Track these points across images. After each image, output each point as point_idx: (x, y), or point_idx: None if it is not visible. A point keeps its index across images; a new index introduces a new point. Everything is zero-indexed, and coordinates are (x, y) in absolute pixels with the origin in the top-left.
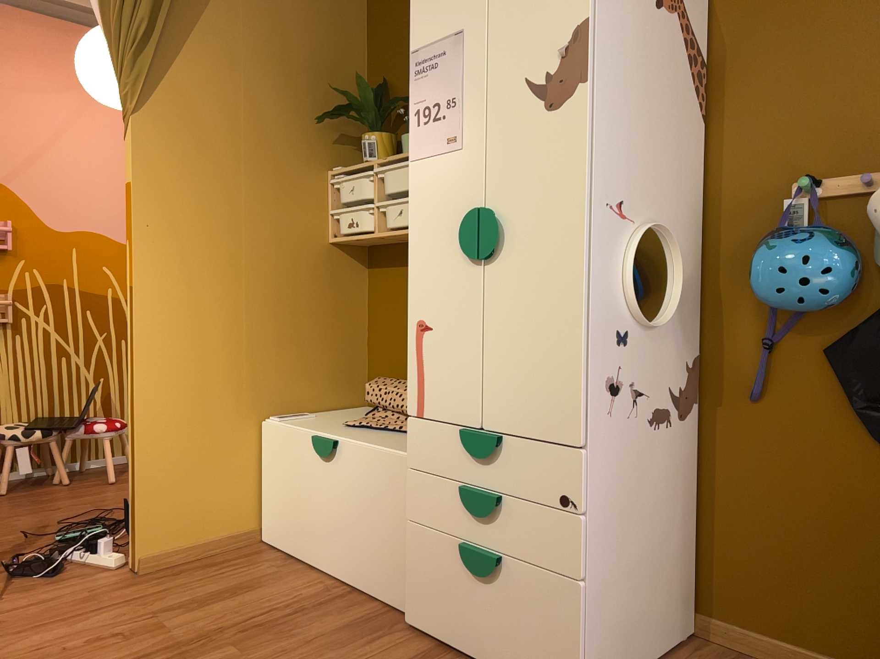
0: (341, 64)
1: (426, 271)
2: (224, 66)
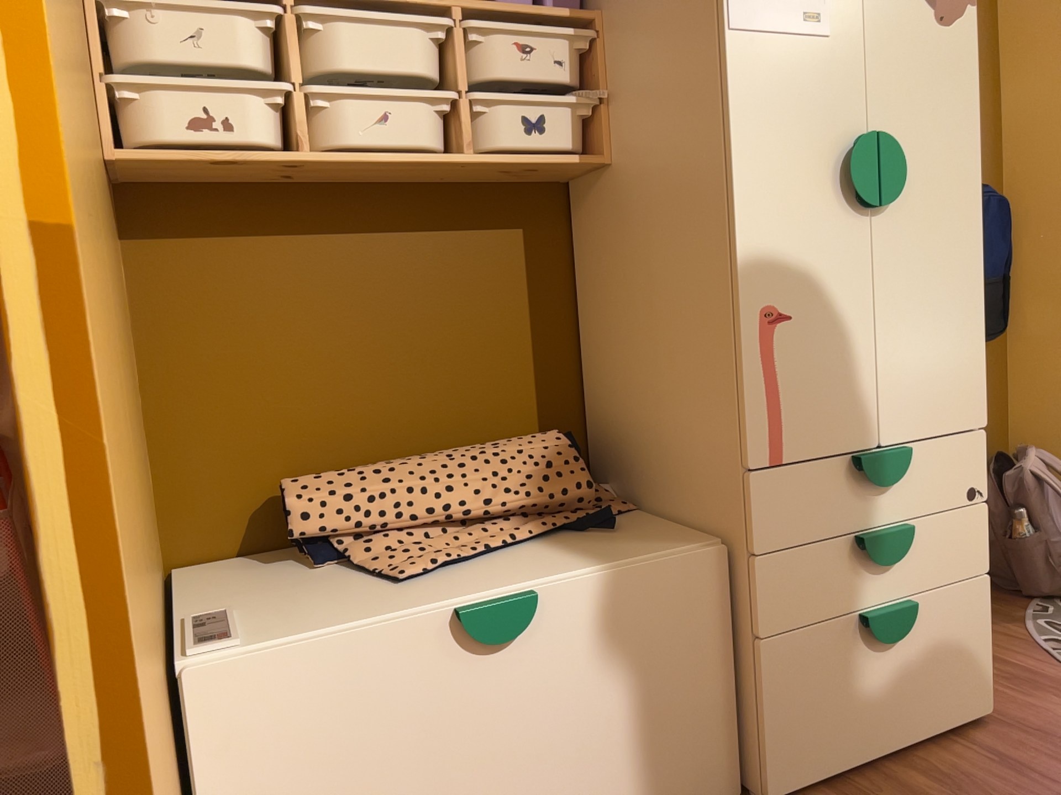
0: None
1: (776, 225)
2: None
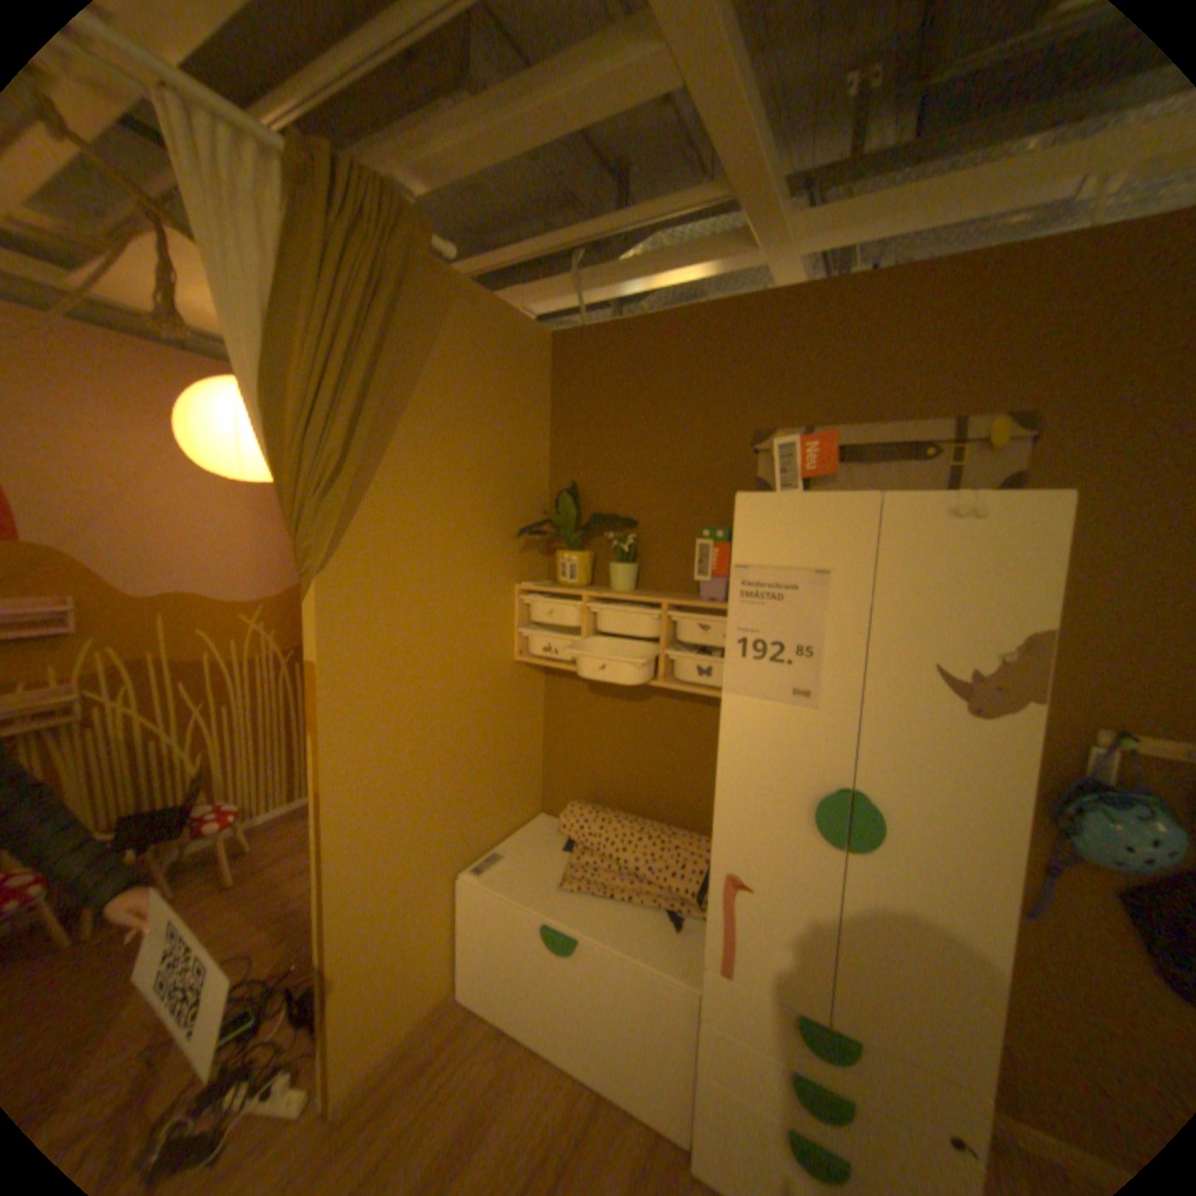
0: (527, 462)
1: (747, 826)
2: (417, 488)
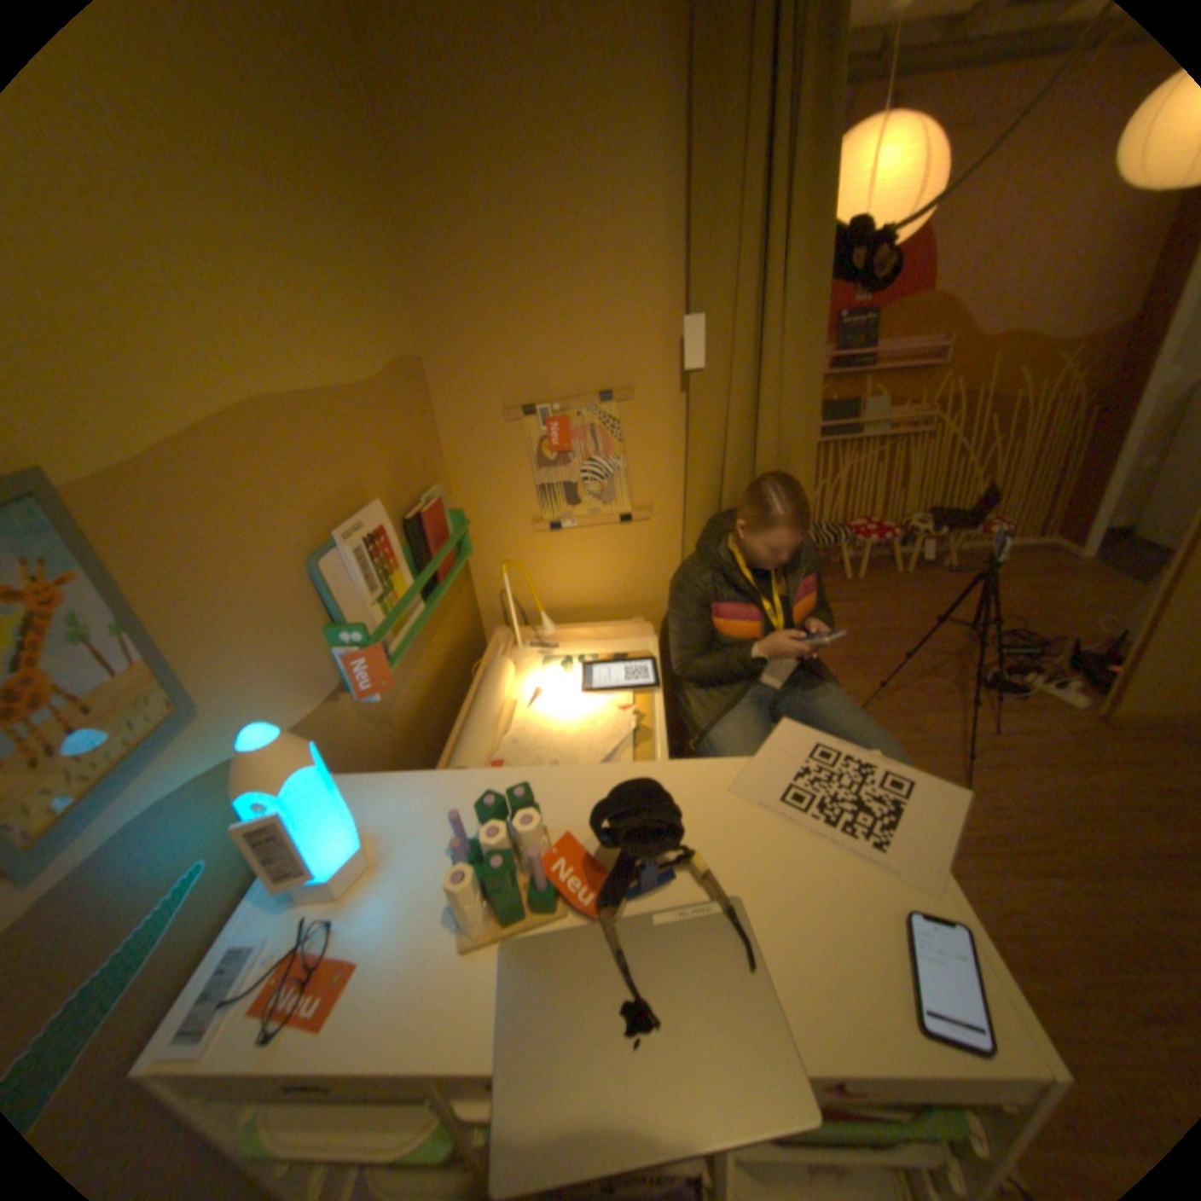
0: None
1: None
2: None
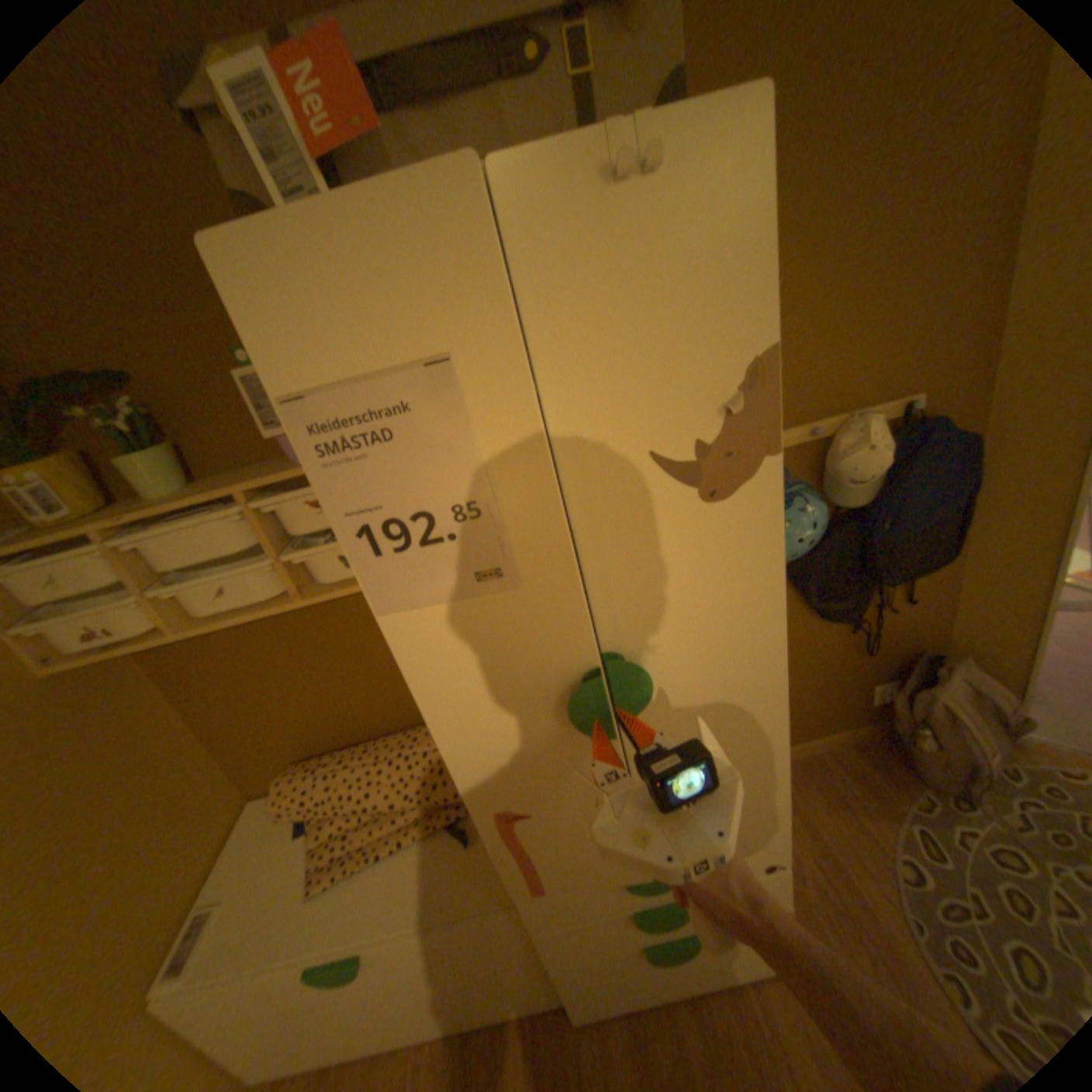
0: None
1: (493, 756)
2: None
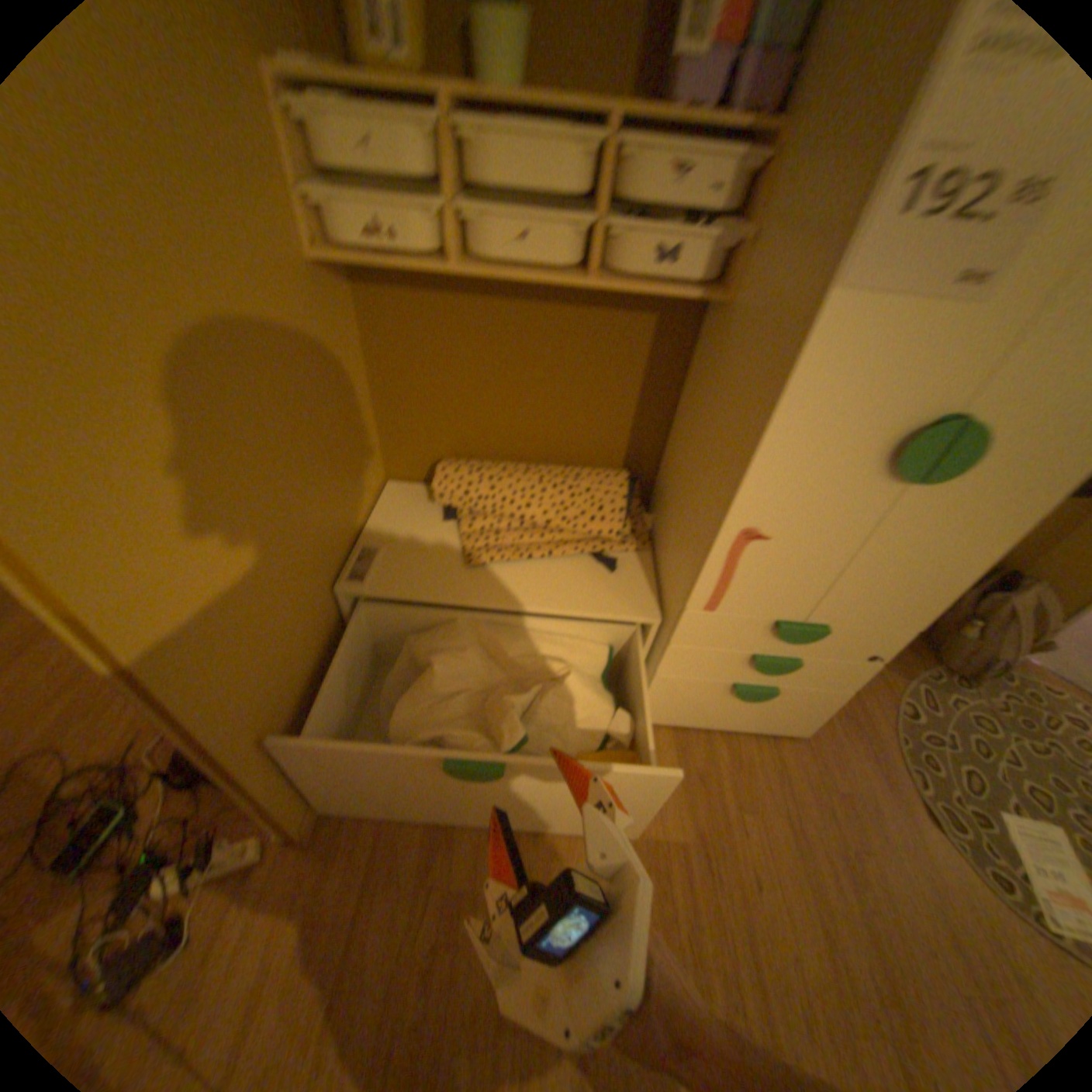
0: None
1: (791, 475)
2: None
